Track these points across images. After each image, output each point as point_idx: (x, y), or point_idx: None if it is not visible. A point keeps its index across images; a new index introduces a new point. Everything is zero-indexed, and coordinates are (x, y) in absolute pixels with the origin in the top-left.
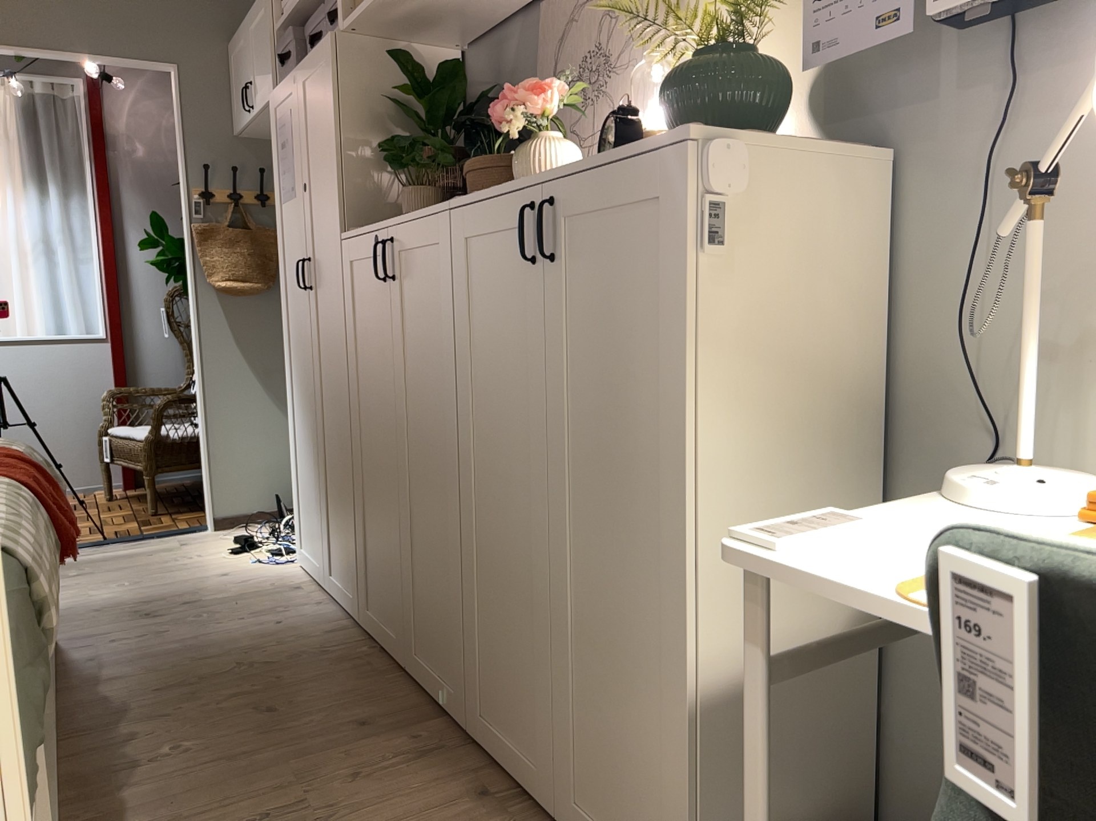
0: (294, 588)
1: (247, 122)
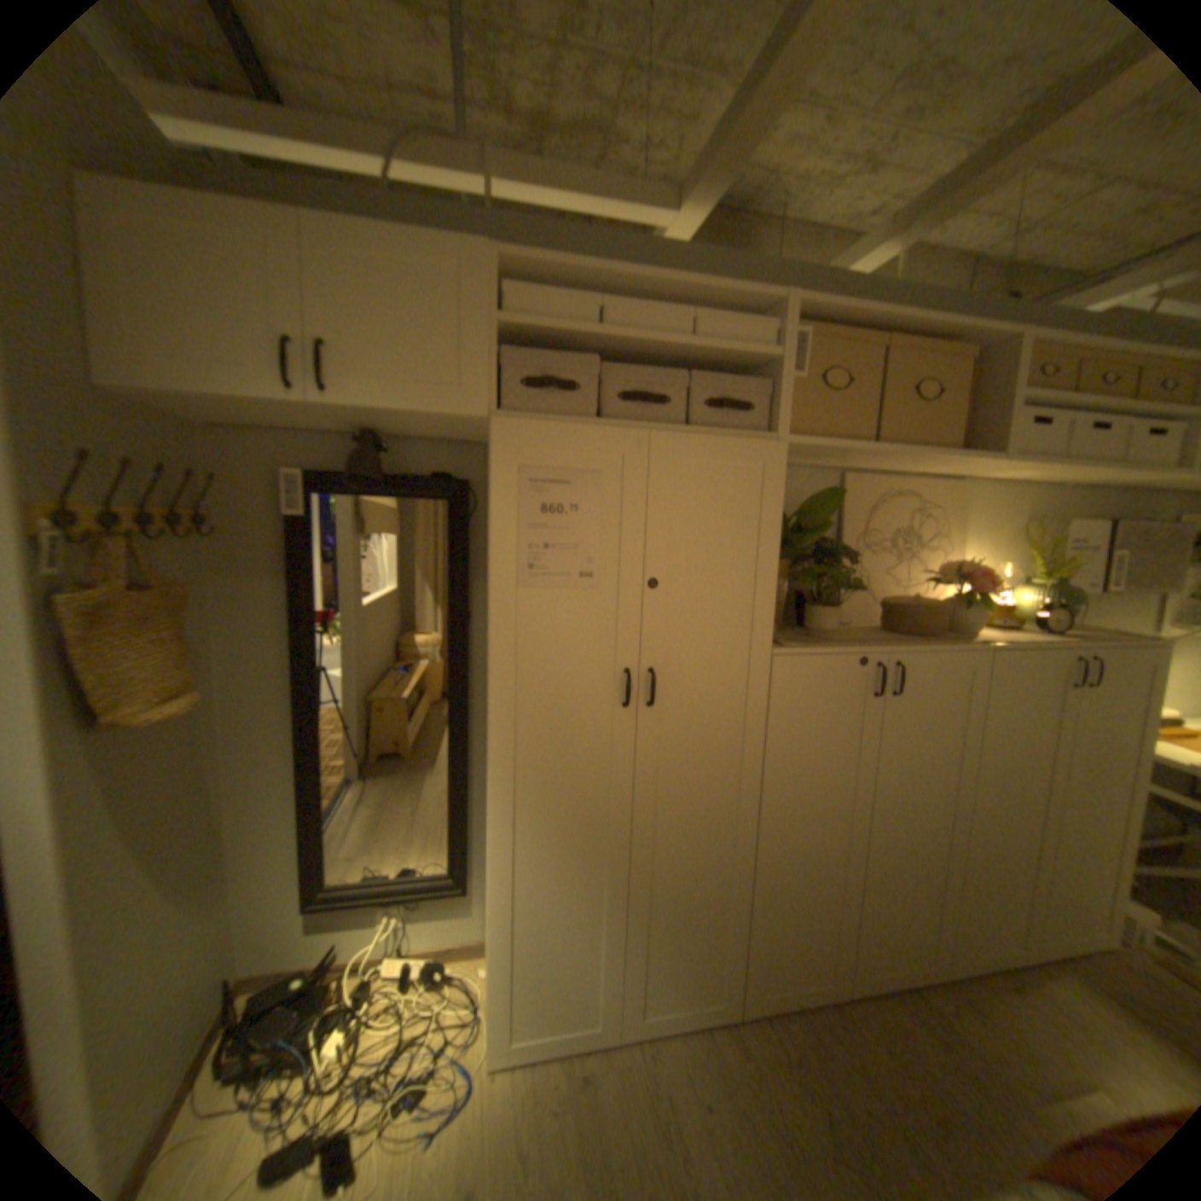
0: (581, 1083)
1: (253, 398)
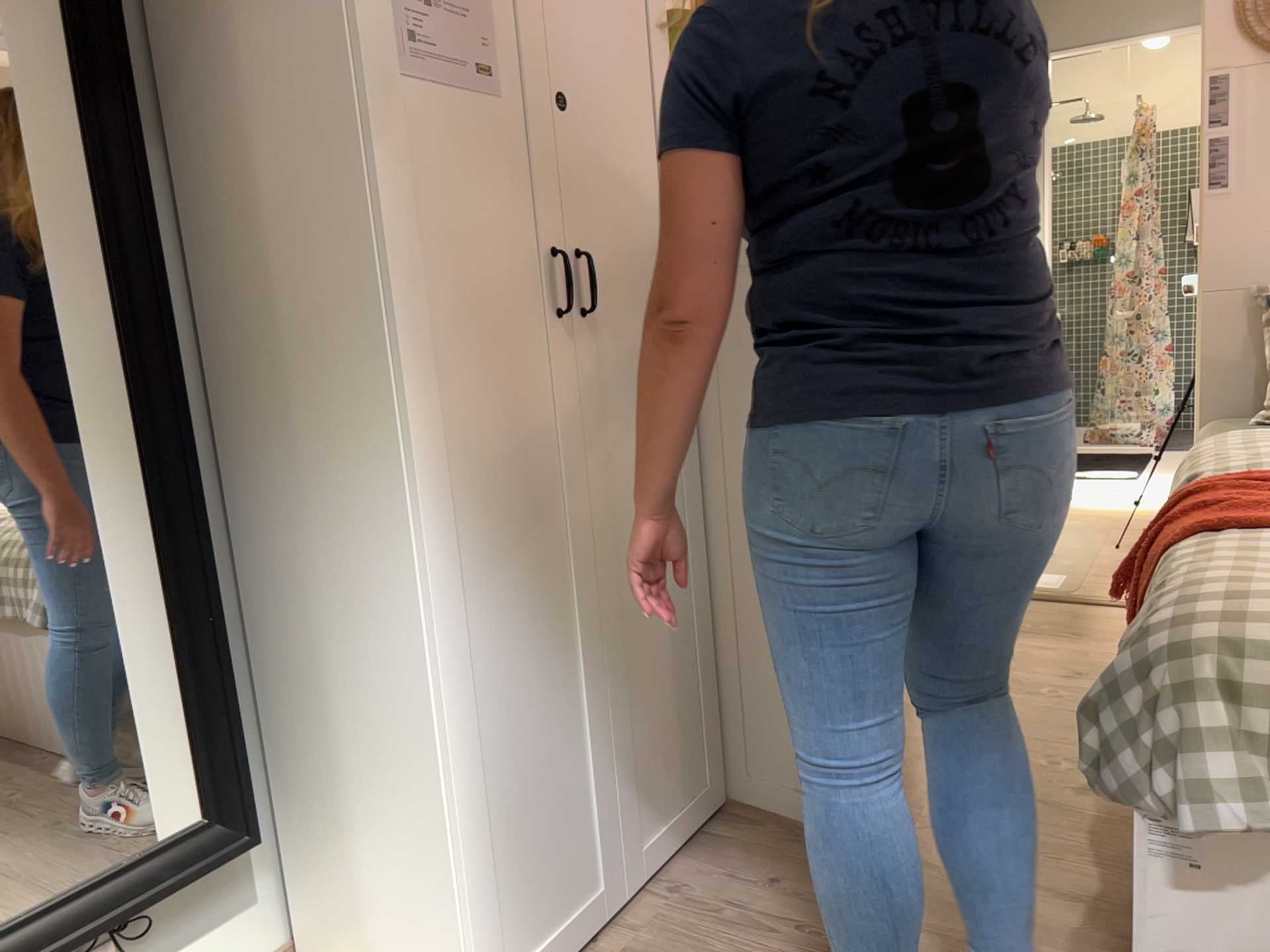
0: None
1: None
